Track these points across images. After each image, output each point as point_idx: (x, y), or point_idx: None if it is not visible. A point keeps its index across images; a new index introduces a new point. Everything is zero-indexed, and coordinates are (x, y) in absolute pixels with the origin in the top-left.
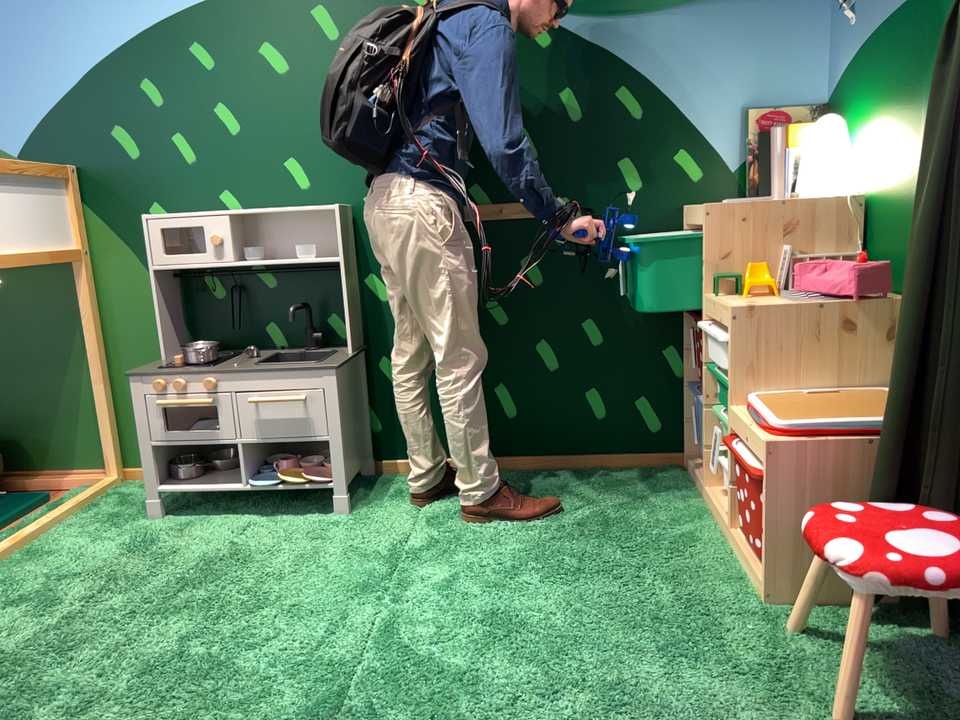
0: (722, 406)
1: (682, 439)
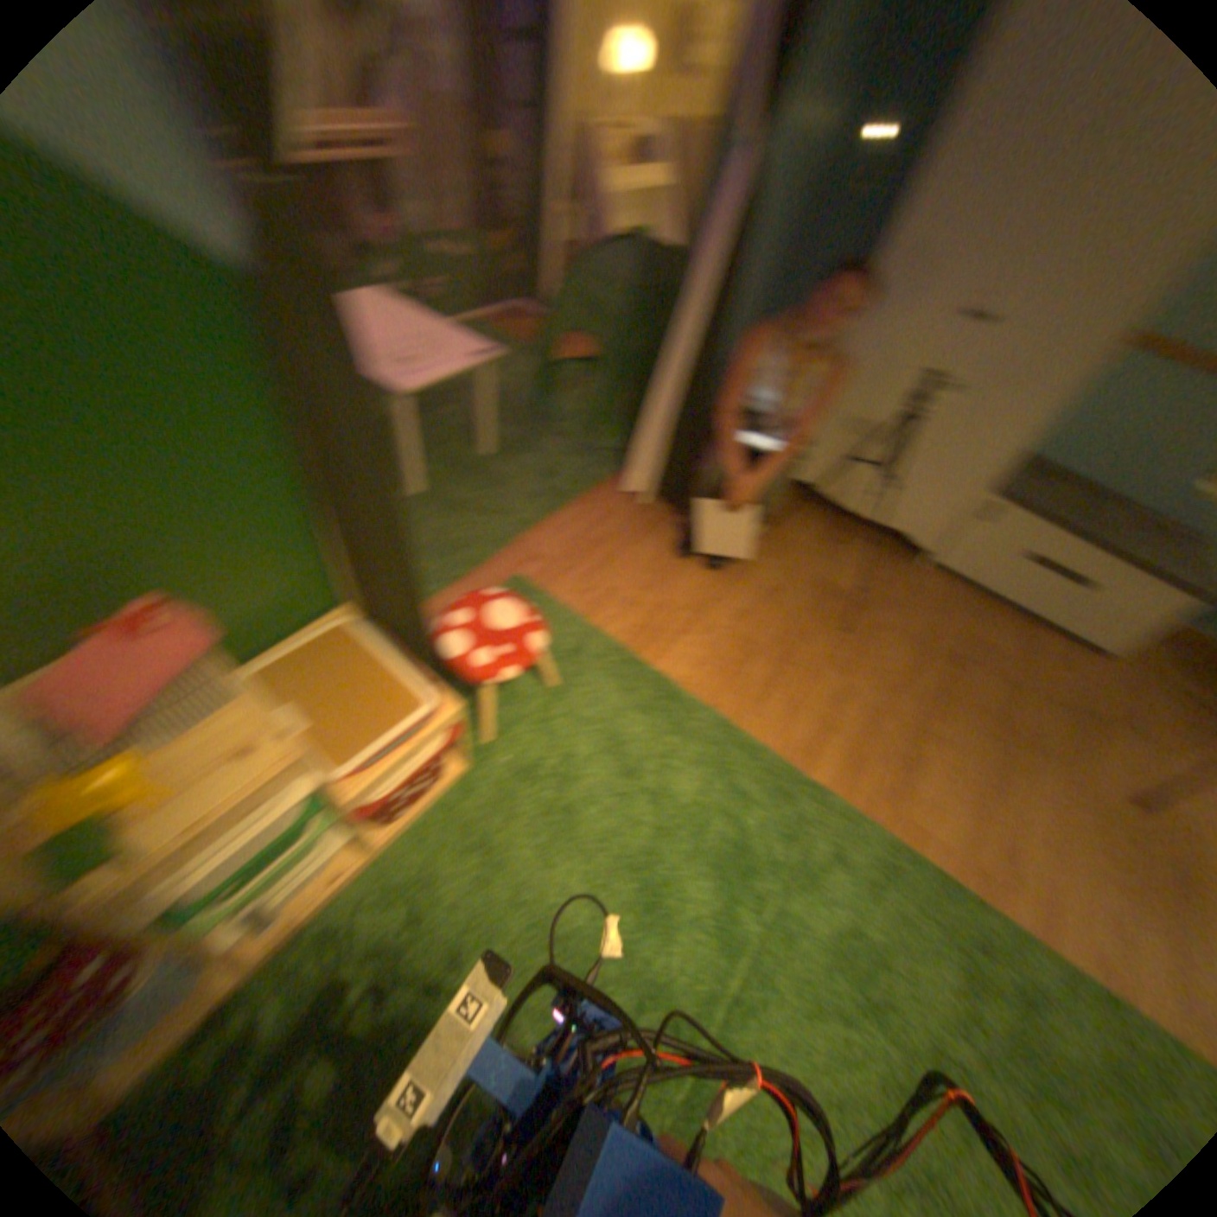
0: (299, 842)
1: None
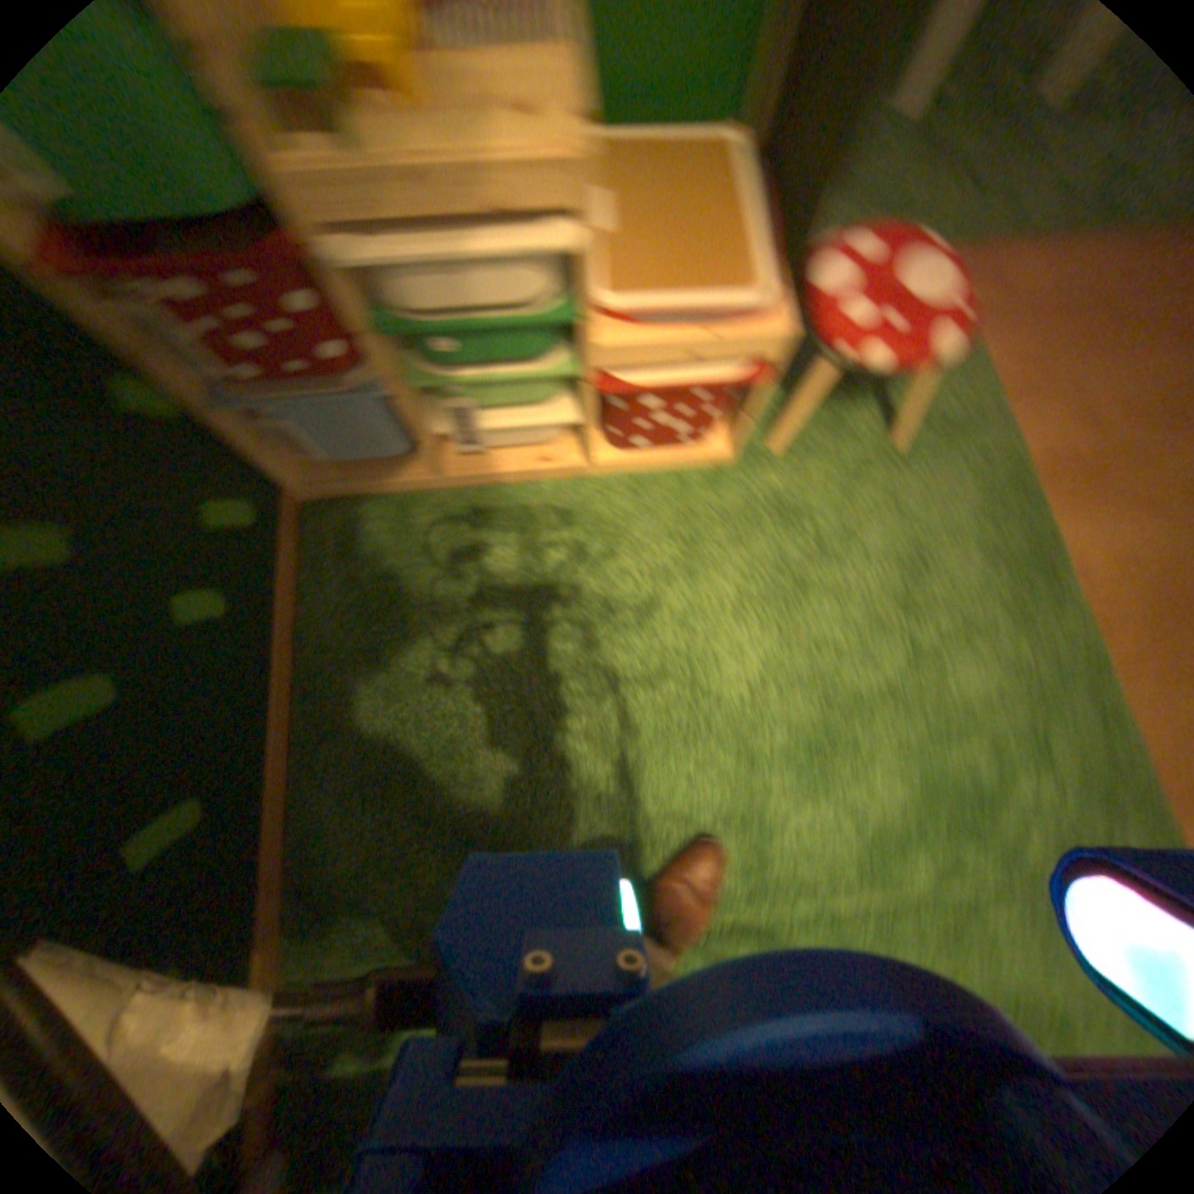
0: (516, 357)
1: (263, 475)
